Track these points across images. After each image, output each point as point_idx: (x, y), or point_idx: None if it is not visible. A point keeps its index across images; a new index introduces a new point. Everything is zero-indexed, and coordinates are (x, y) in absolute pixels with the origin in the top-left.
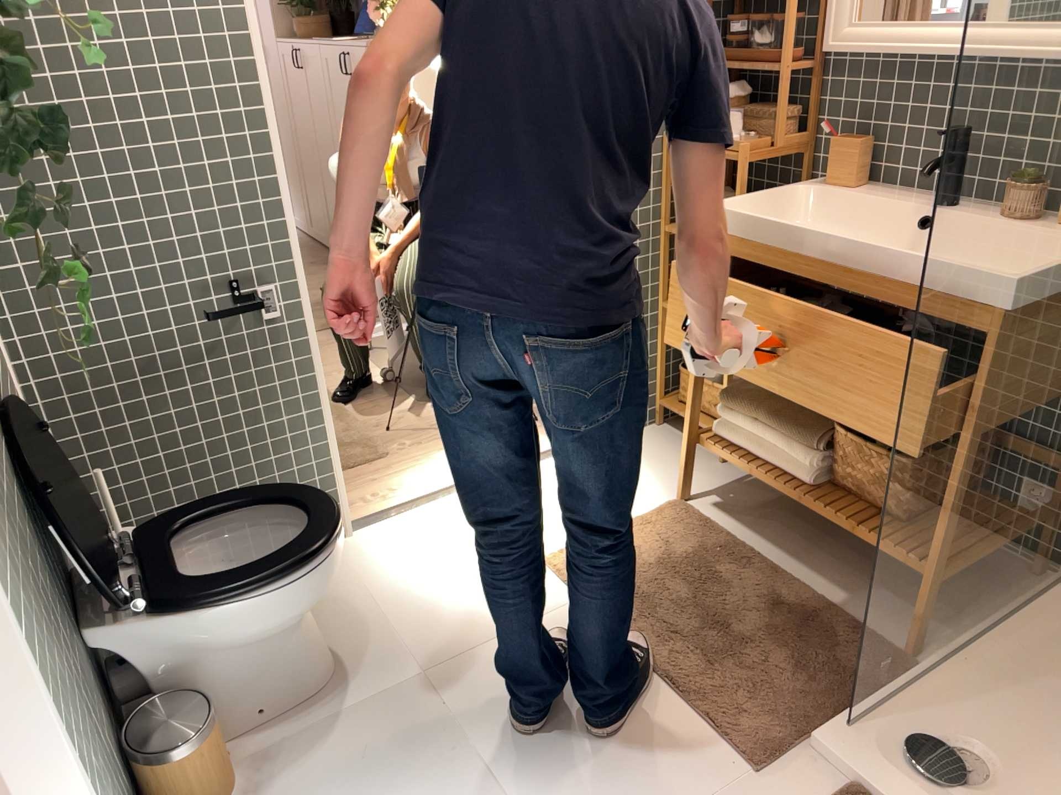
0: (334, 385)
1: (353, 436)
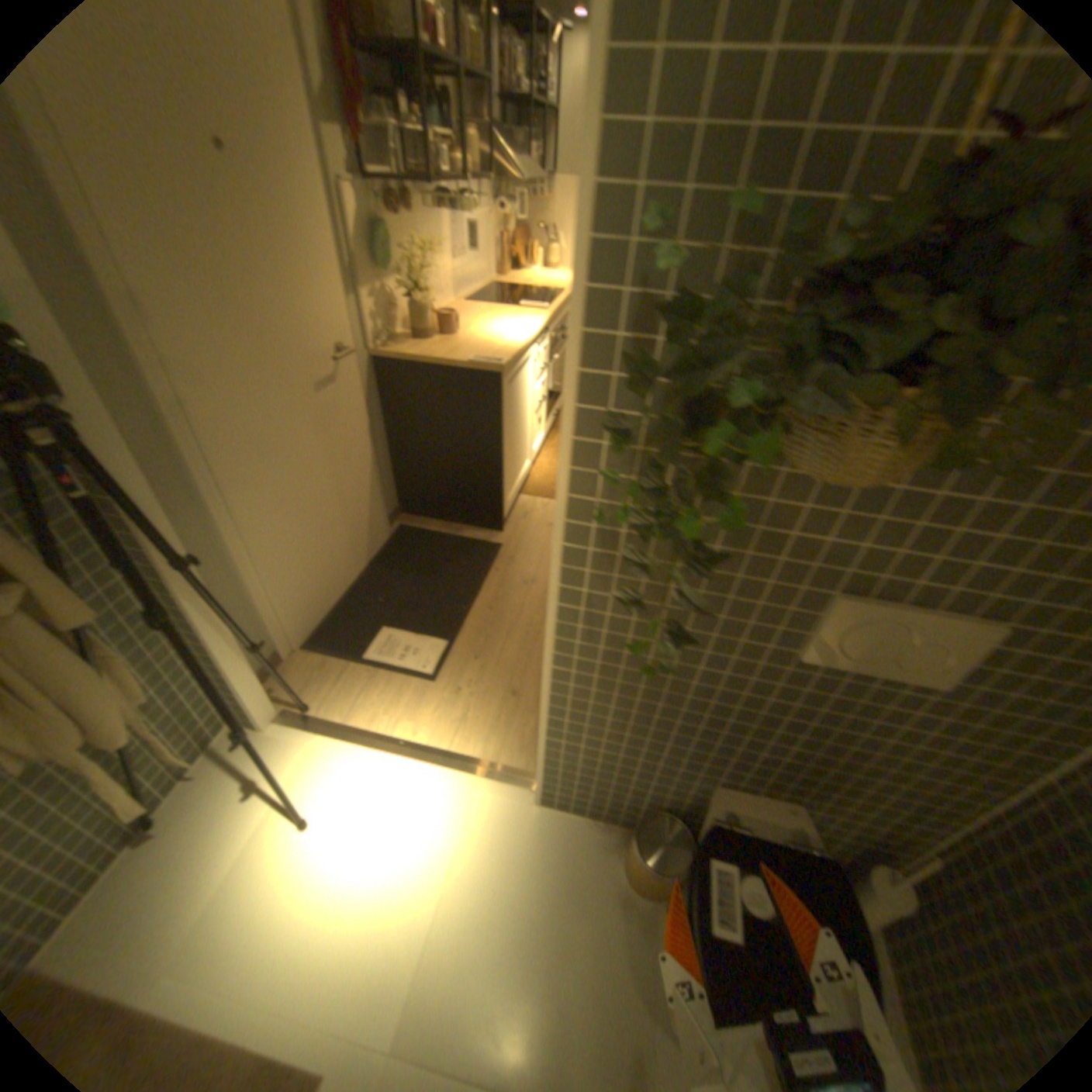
0: None
1: None
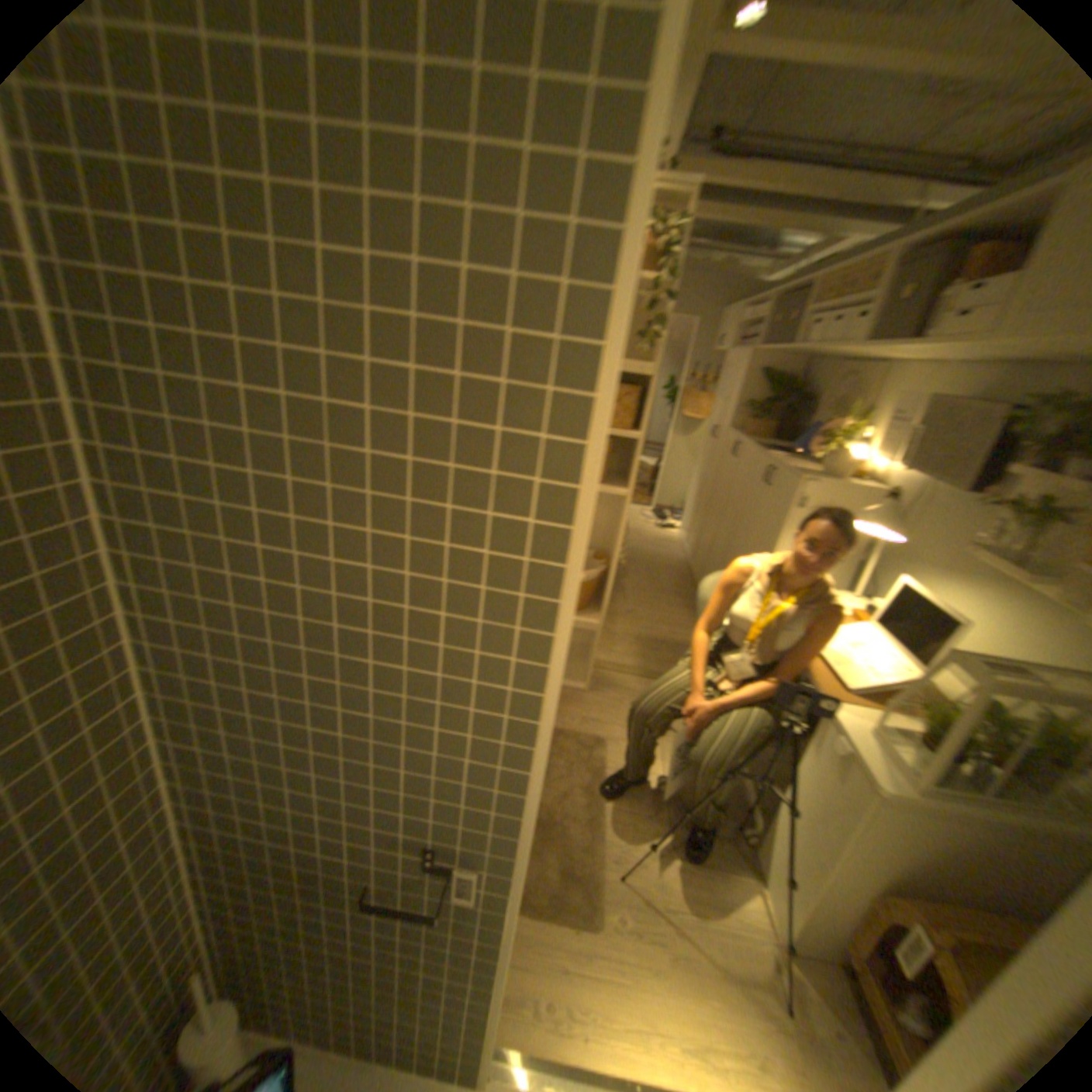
0: (616, 761)
1: (589, 867)
